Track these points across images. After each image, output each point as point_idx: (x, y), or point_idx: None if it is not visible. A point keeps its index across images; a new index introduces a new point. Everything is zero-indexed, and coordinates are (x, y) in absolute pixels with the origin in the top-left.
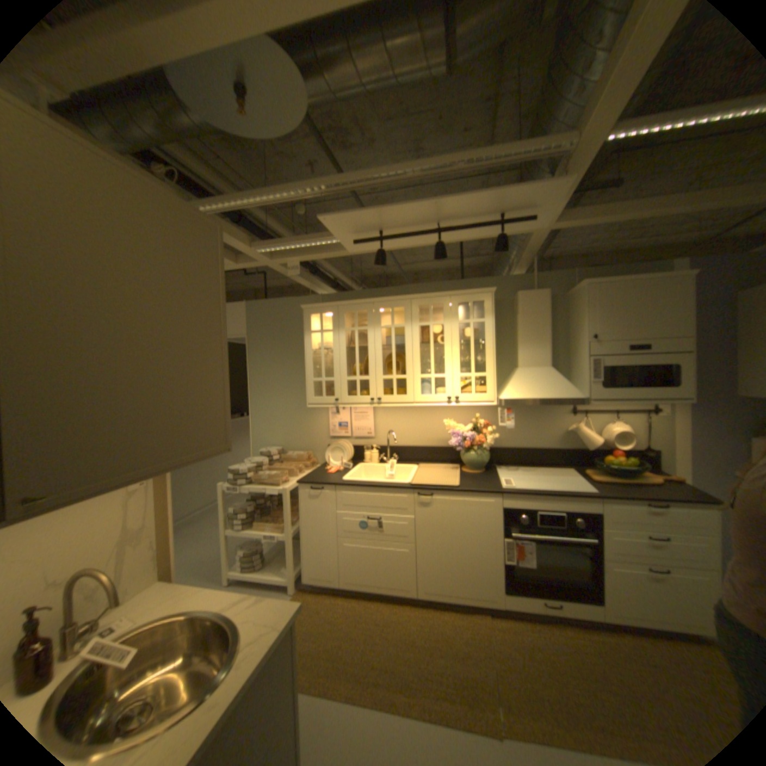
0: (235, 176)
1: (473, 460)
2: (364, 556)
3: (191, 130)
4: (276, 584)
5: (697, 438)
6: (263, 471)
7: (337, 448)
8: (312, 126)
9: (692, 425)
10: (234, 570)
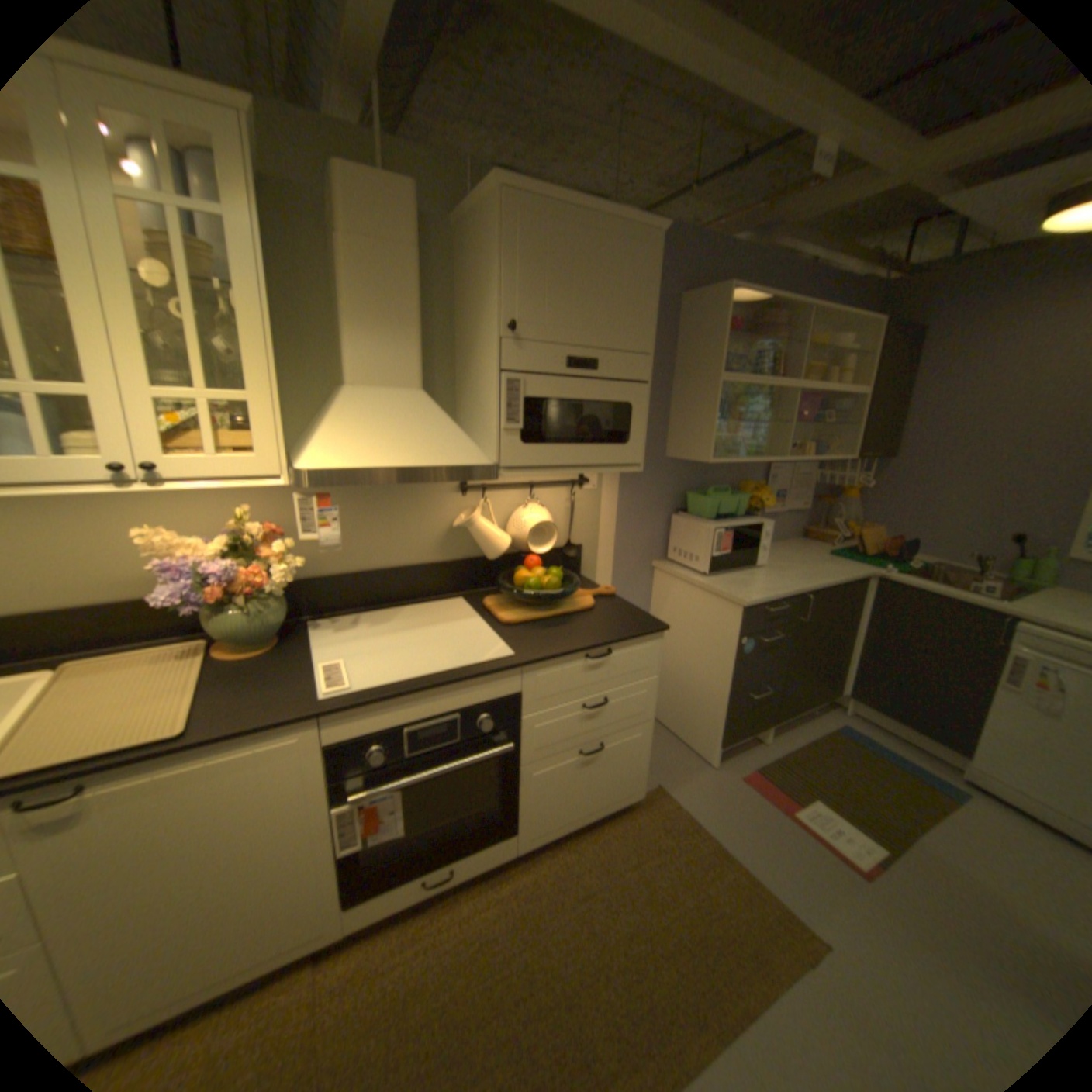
0: None
1: (238, 628)
2: None
3: None
4: None
5: (621, 520)
6: None
7: None
8: None
9: (617, 500)
10: None
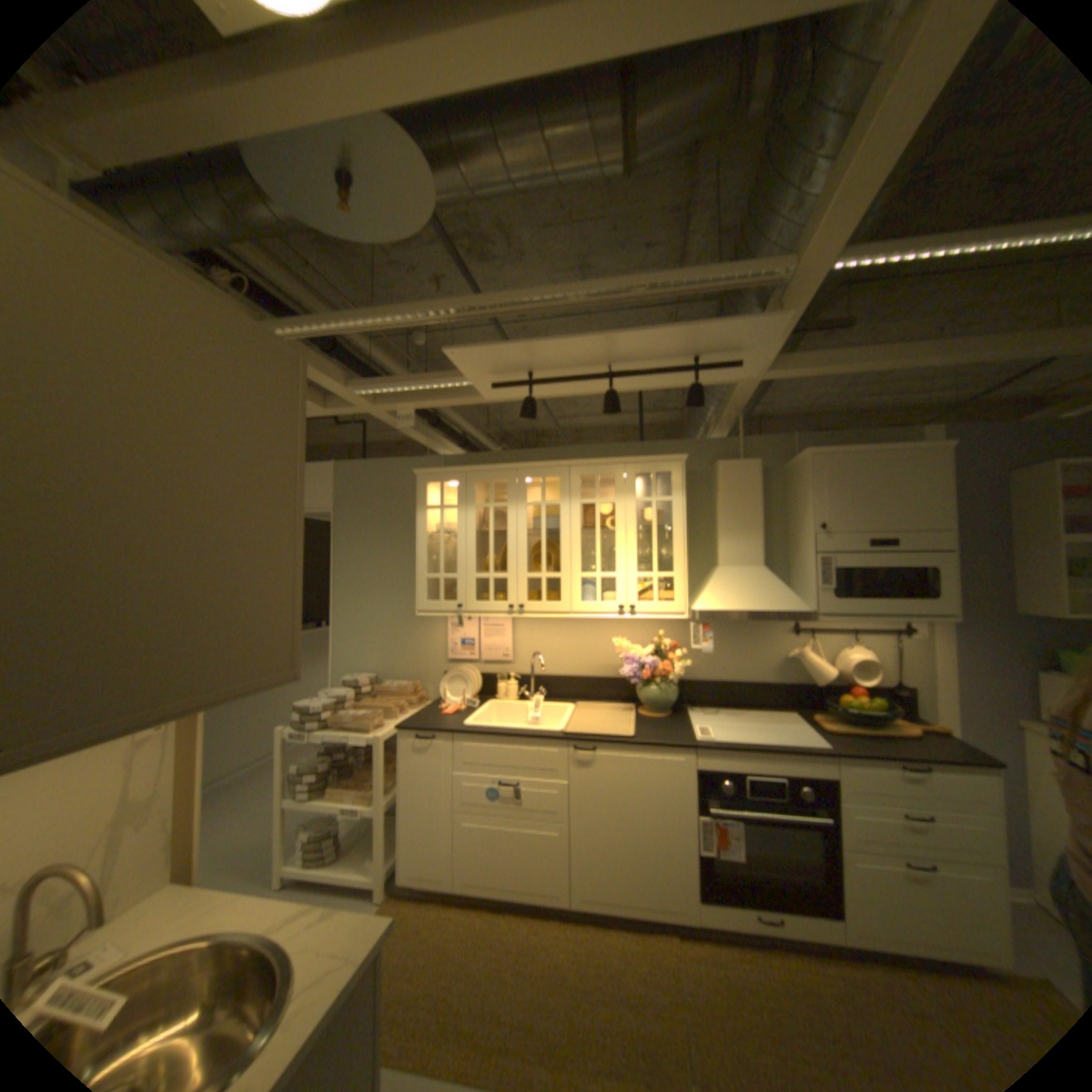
0: (331, 289)
1: (655, 698)
2: (492, 843)
3: (272, 227)
4: (356, 885)
5: (966, 672)
6: (347, 709)
7: (458, 677)
8: (441, 230)
9: (957, 652)
10: (292, 863)
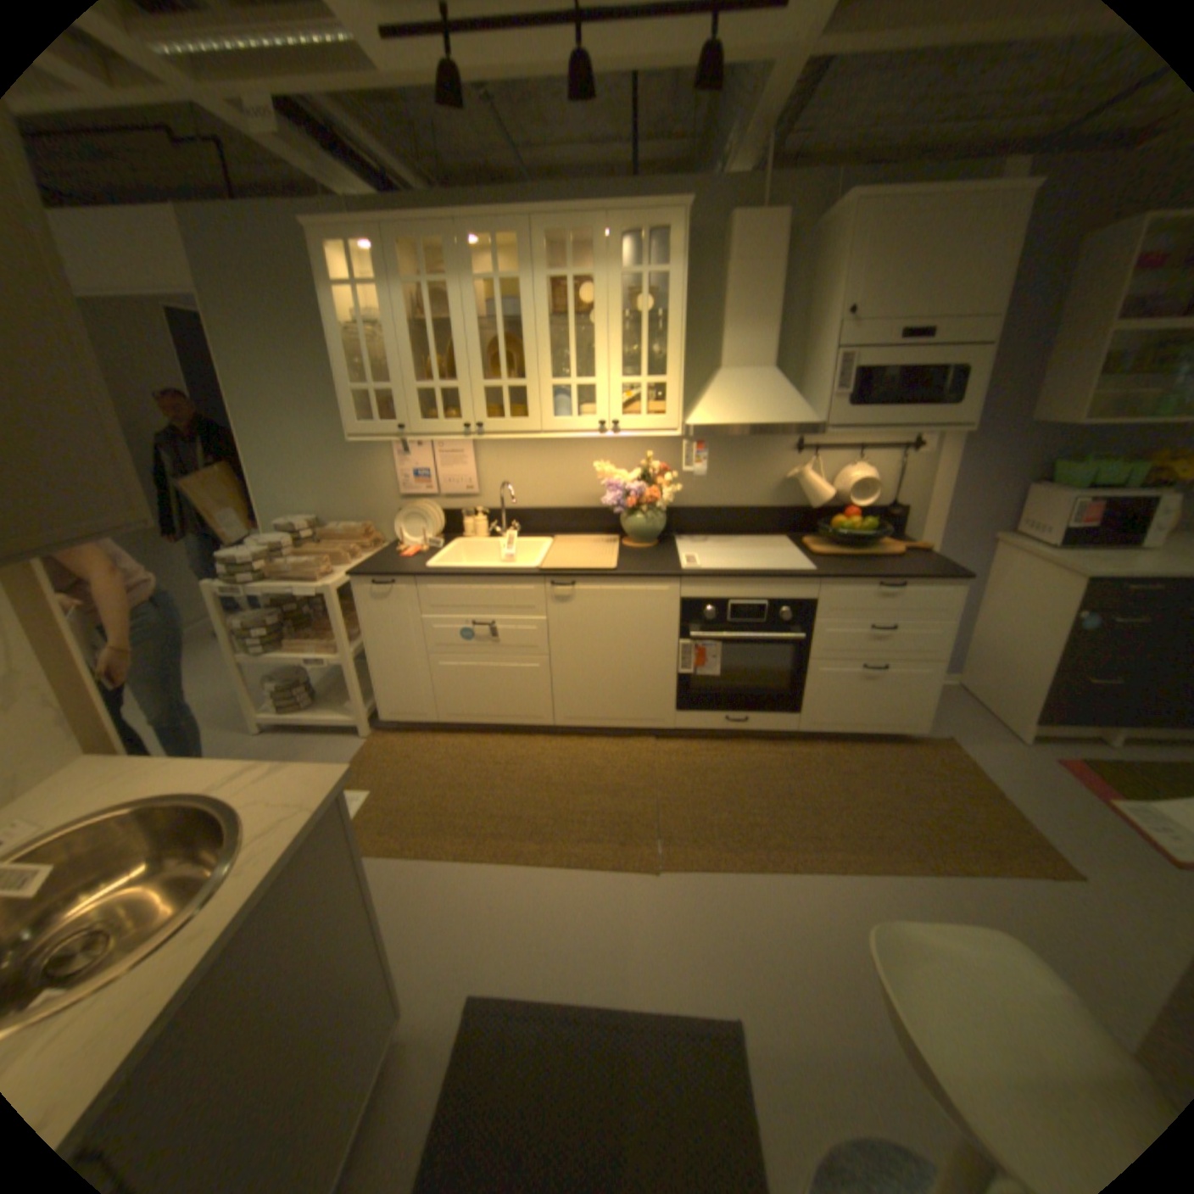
0: None
1: (640, 528)
2: (473, 677)
3: None
4: (338, 724)
5: (962, 486)
6: (285, 557)
7: (415, 515)
8: None
9: (960, 465)
10: (266, 711)
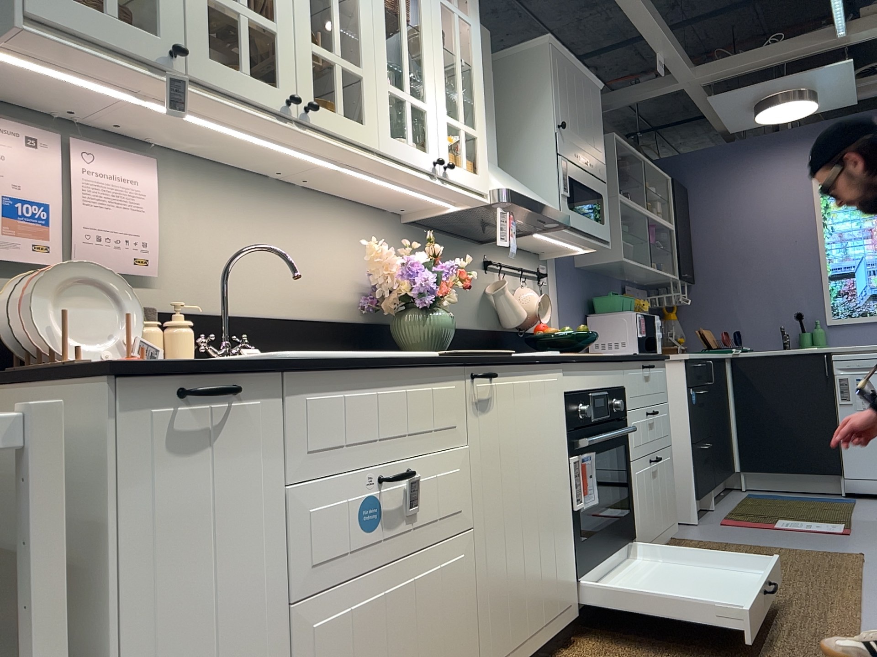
0: None
1: (439, 330)
2: (372, 636)
3: None
4: None
5: (563, 316)
6: None
7: (72, 286)
8: None
9: (559, 298)
10: None
